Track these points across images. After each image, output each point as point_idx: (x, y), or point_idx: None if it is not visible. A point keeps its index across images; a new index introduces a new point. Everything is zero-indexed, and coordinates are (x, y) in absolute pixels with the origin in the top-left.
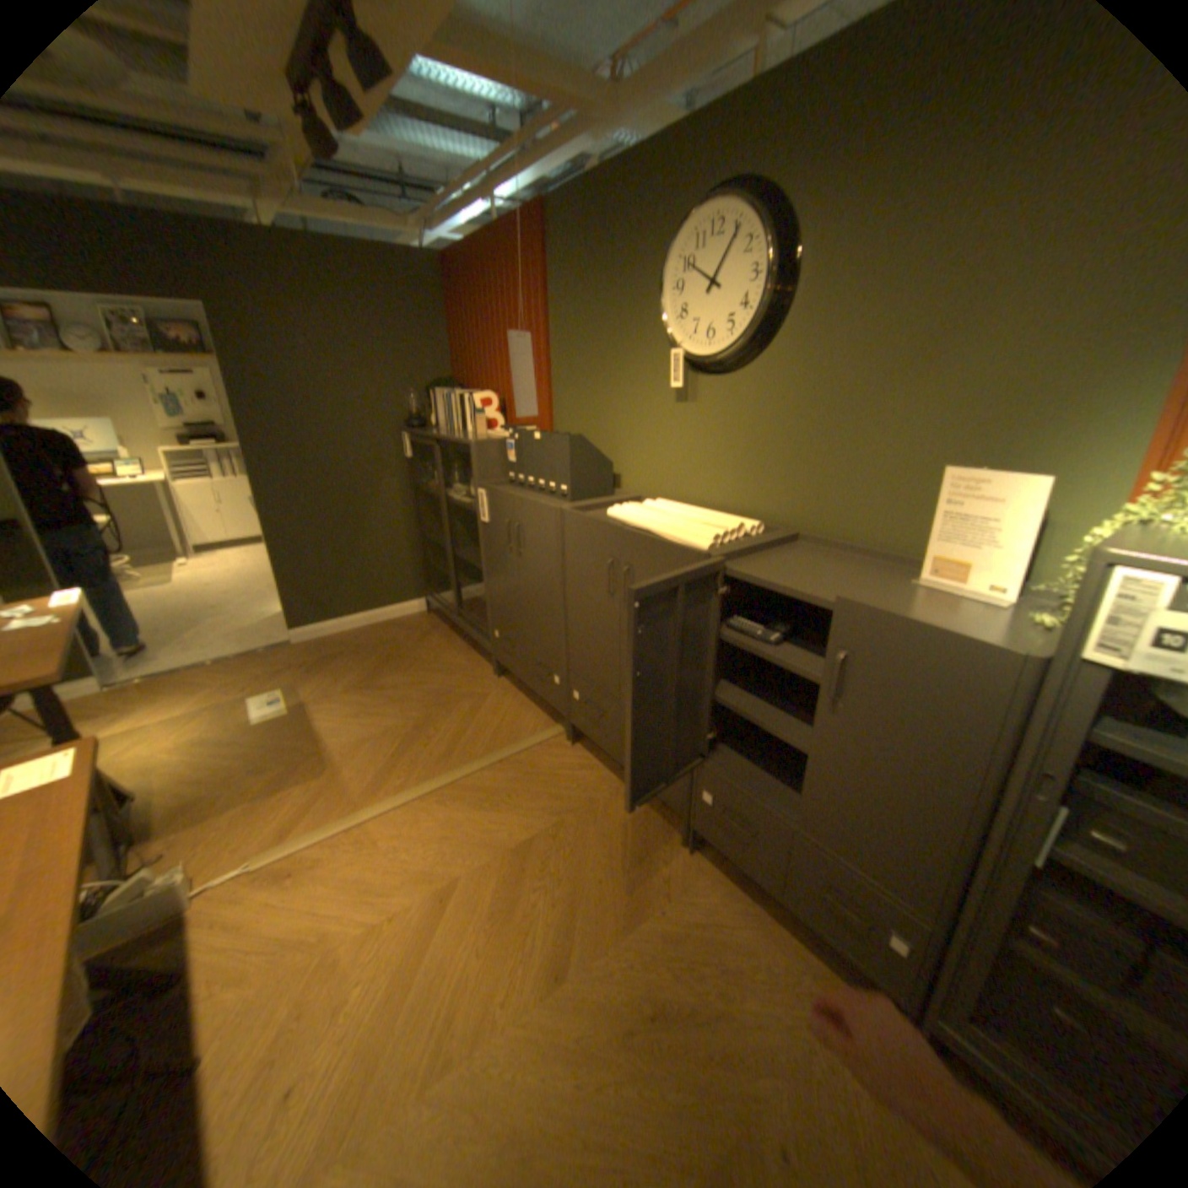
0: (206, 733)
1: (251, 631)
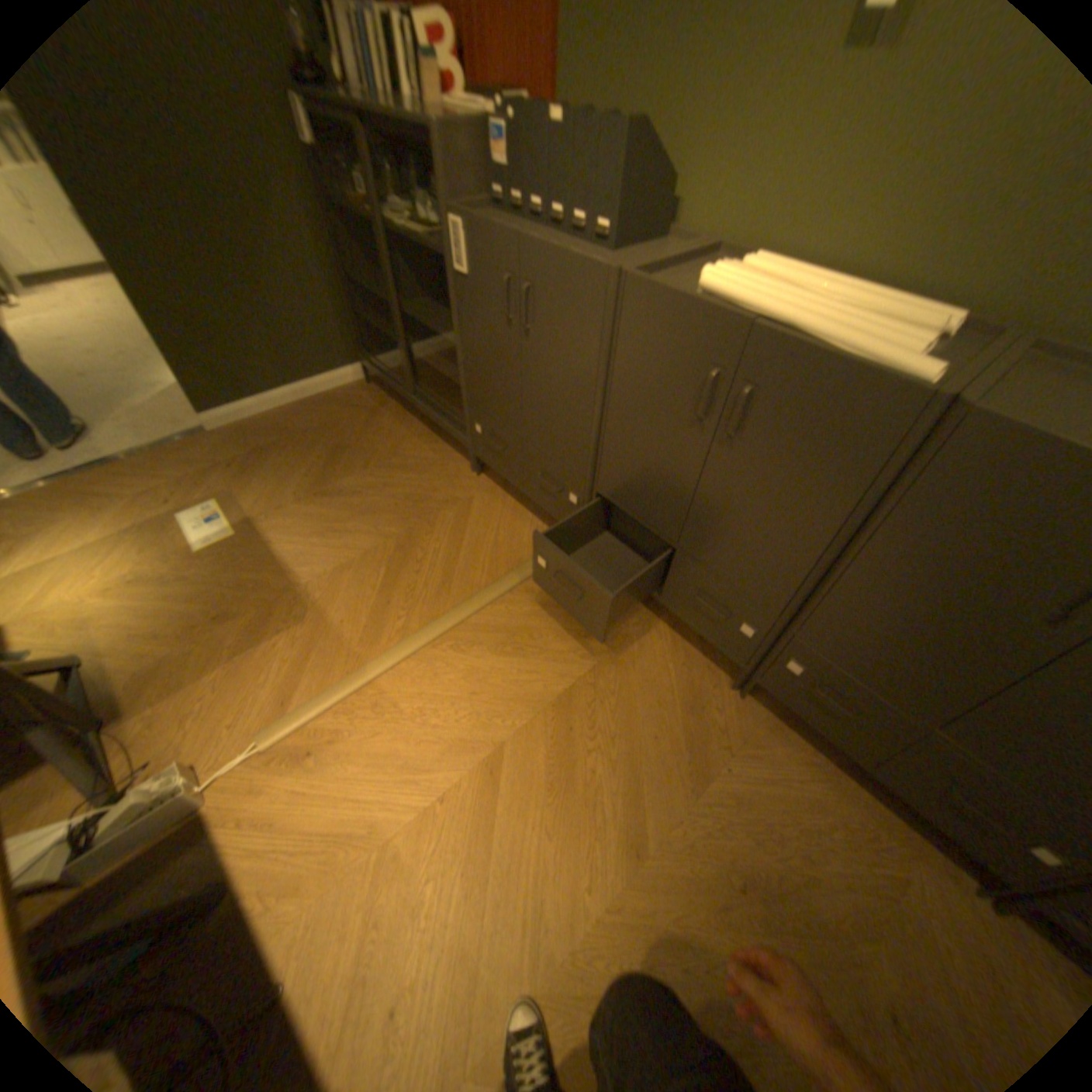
0: (139, 565)
1: (146, 412)
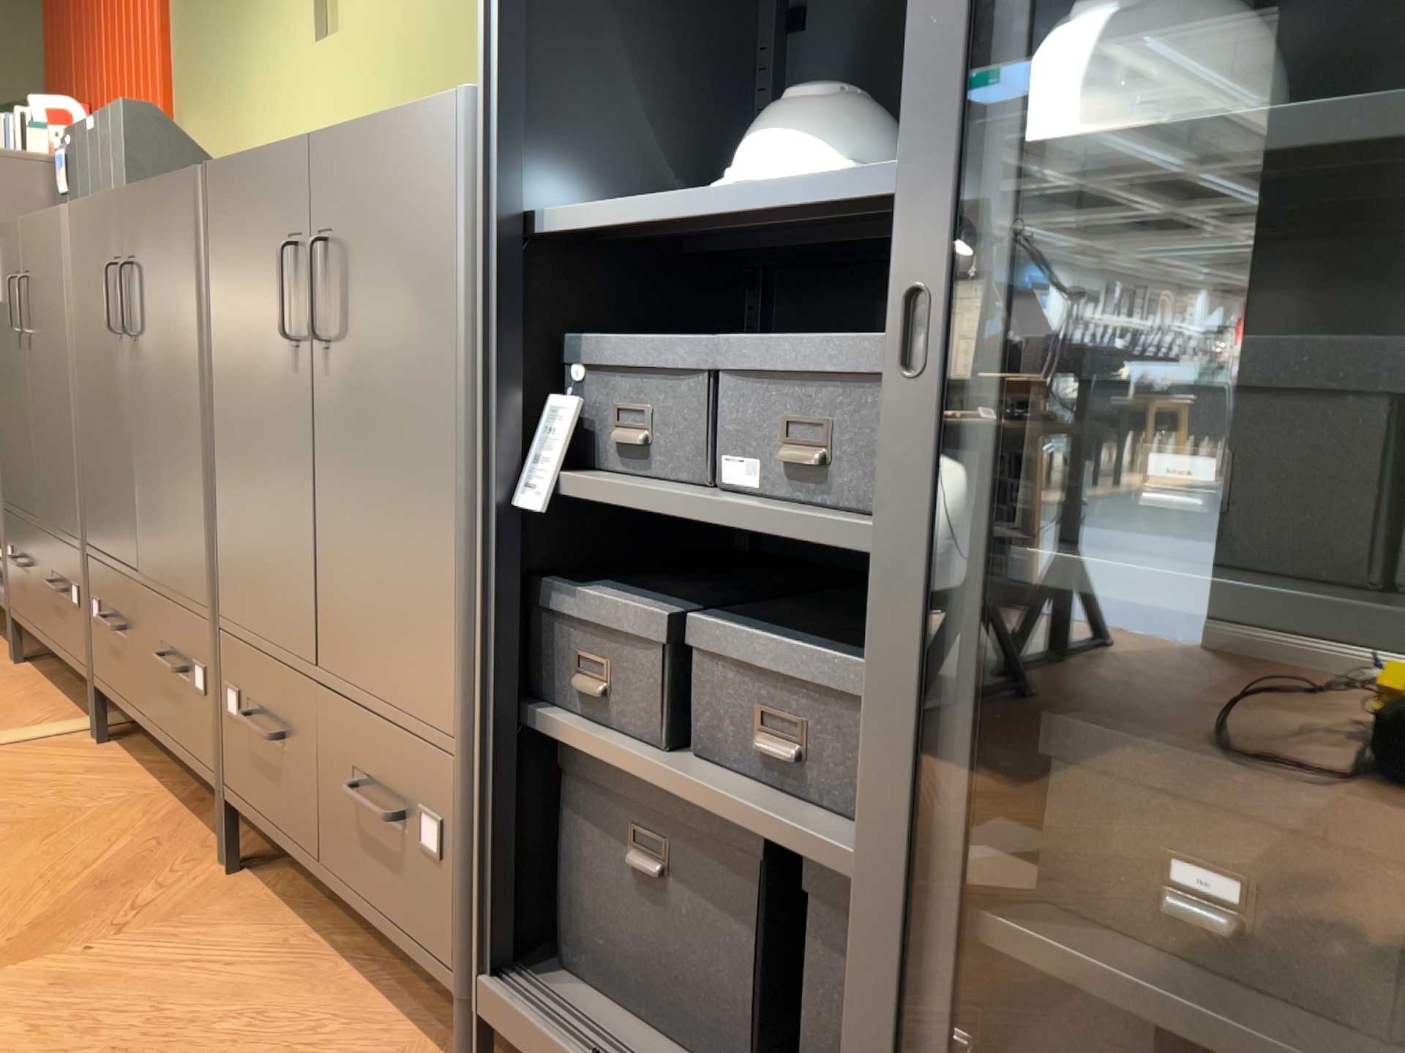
0: None
1: None
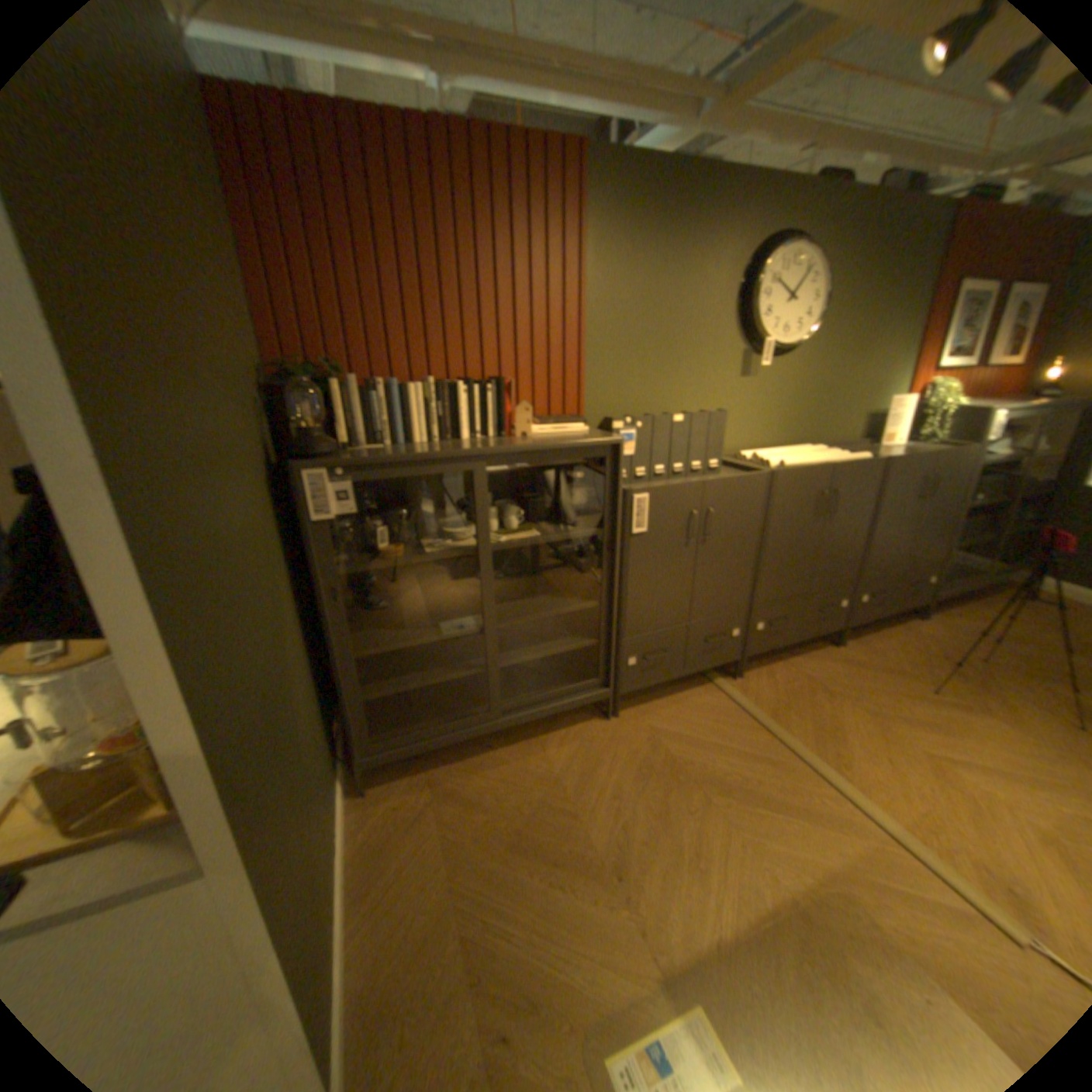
0: None
1: None
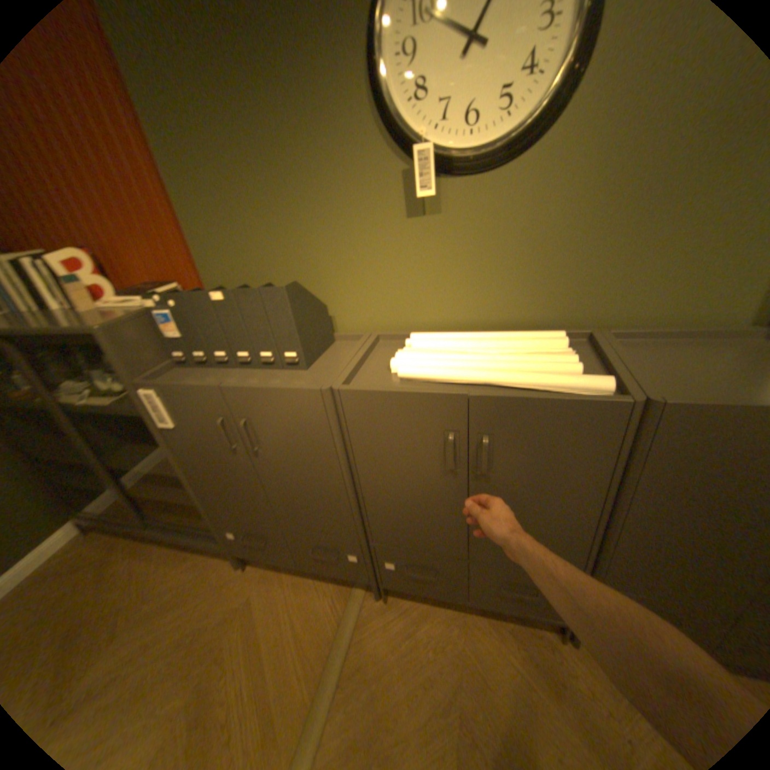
0: None
1: None
